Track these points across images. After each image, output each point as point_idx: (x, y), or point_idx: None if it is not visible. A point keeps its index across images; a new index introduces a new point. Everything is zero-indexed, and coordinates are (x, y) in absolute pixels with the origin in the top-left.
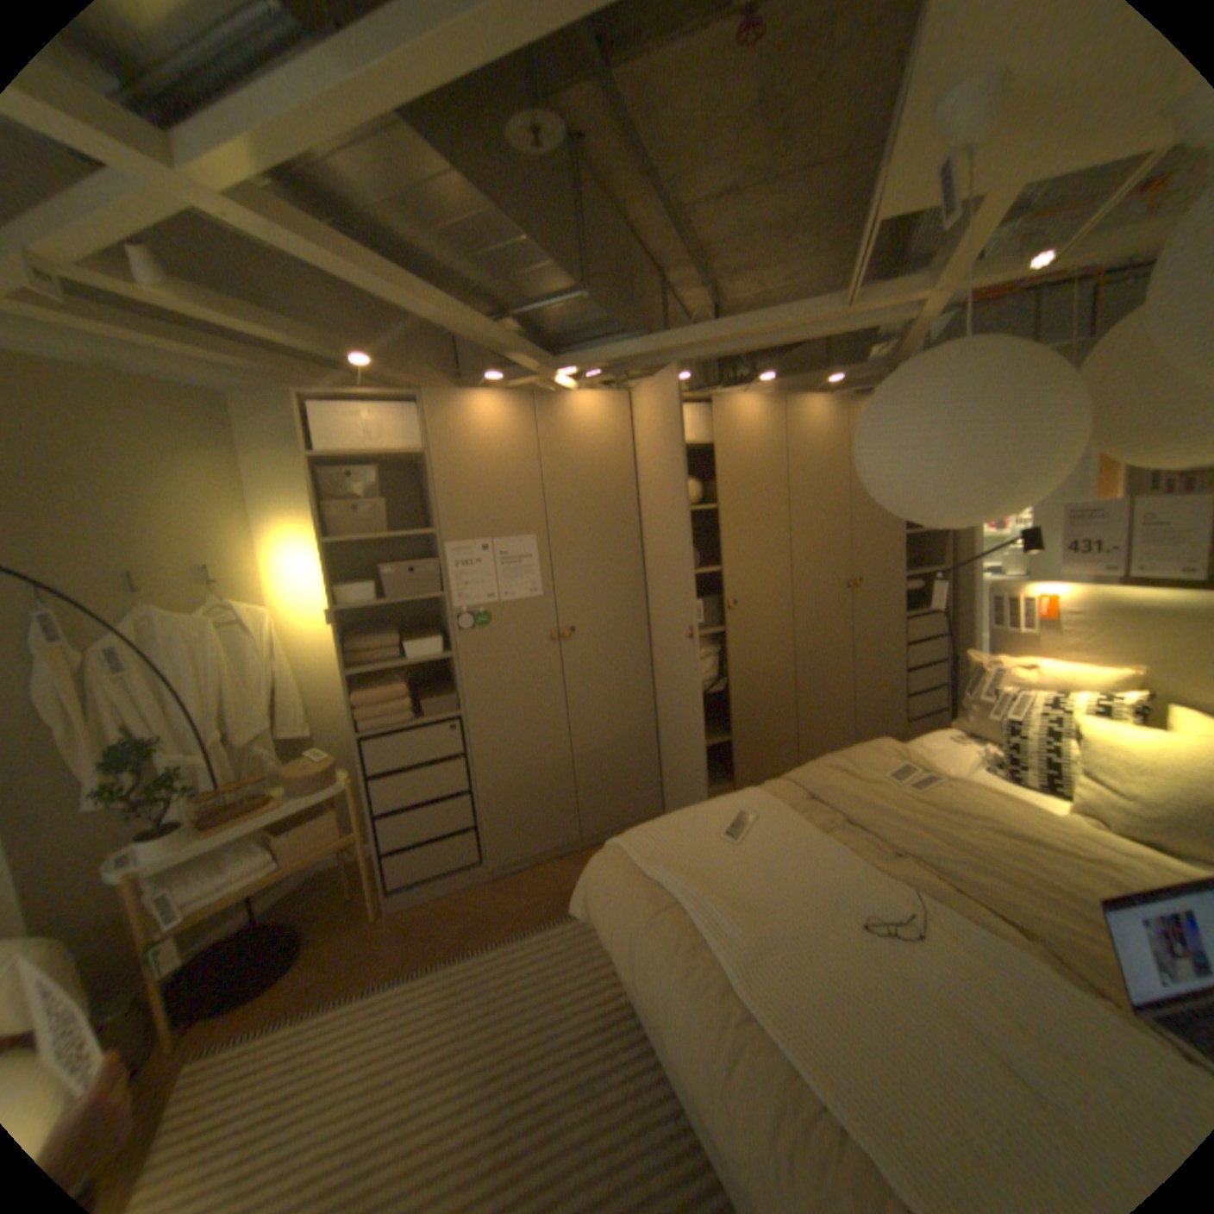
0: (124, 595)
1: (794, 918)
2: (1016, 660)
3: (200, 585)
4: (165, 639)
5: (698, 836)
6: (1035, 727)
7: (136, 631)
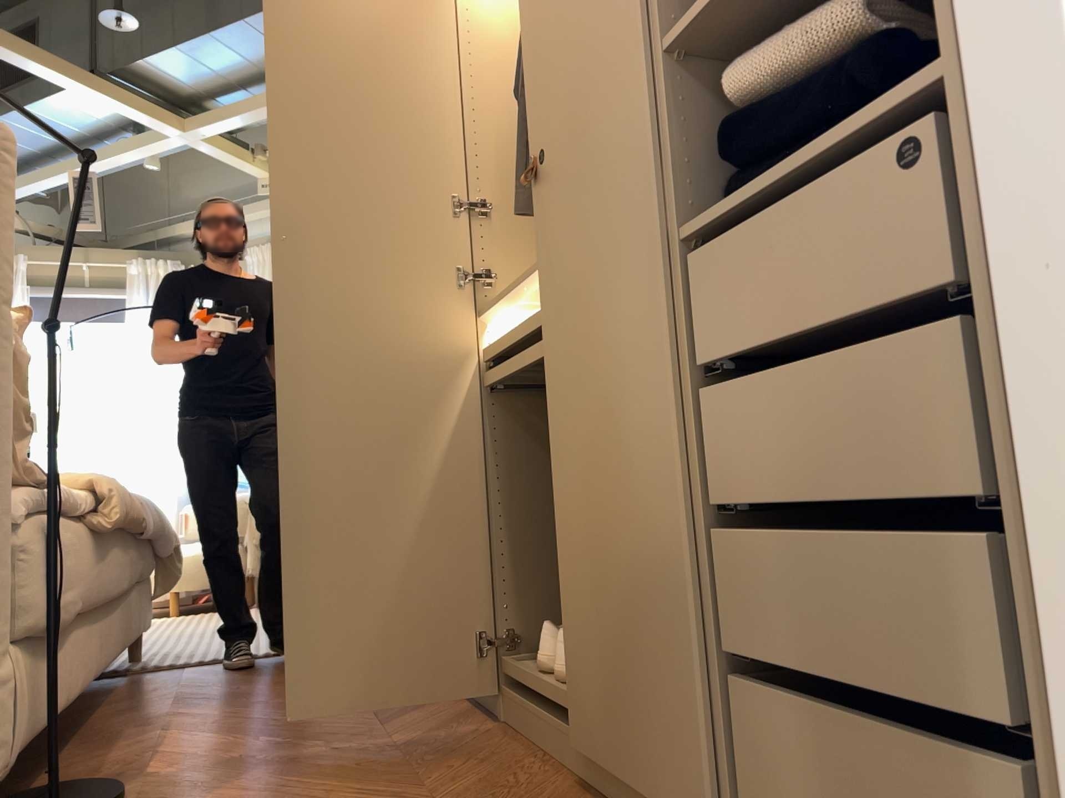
0: None
1: None
2: None
3: None
4: None
5: None
6: None
7: None
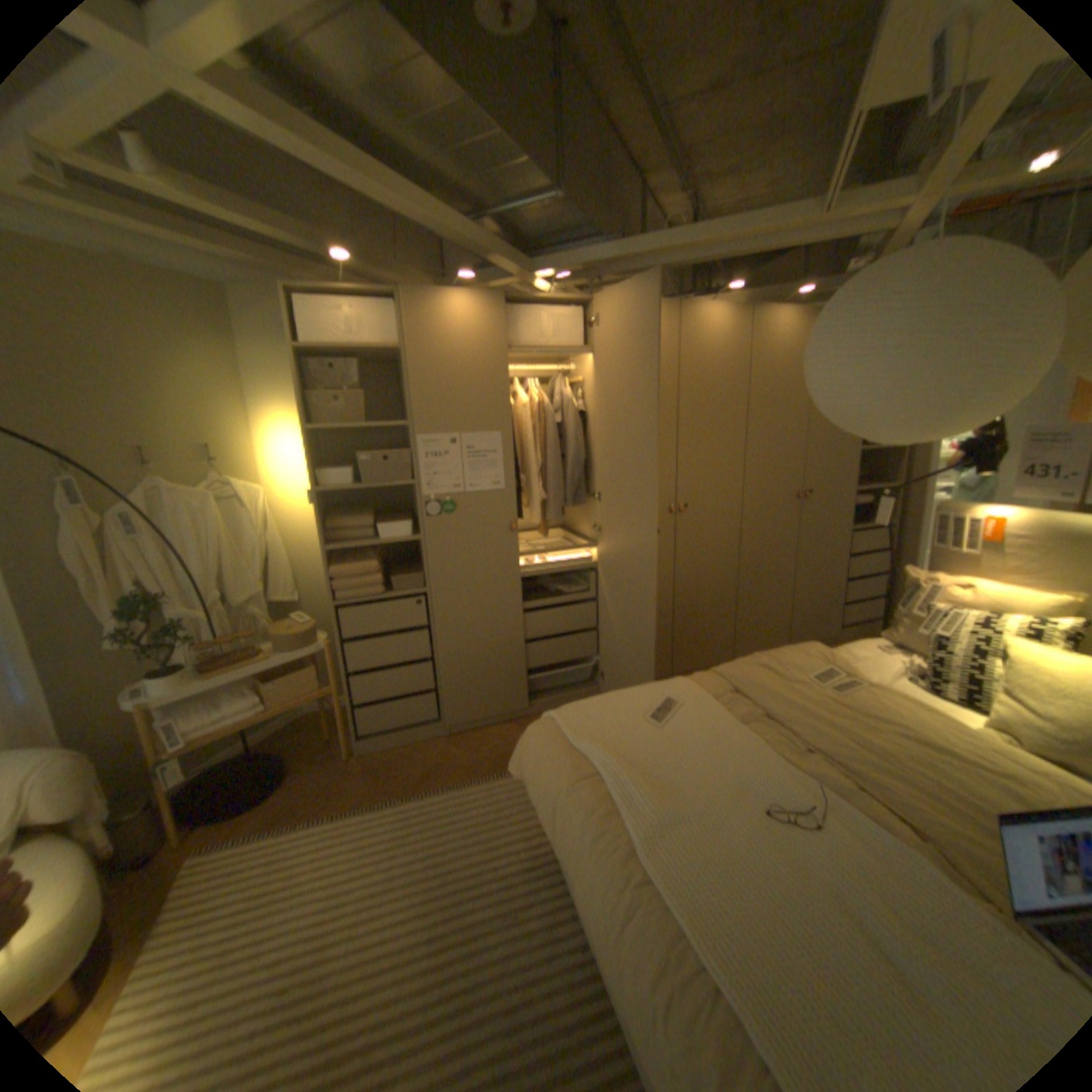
0: (136, 467)
1: (702, 799)
2: (953, 579)
3: (202, 462)
4: (172, 508)
5: (626, 717)
6: (962, 644)
7: (147, 500)
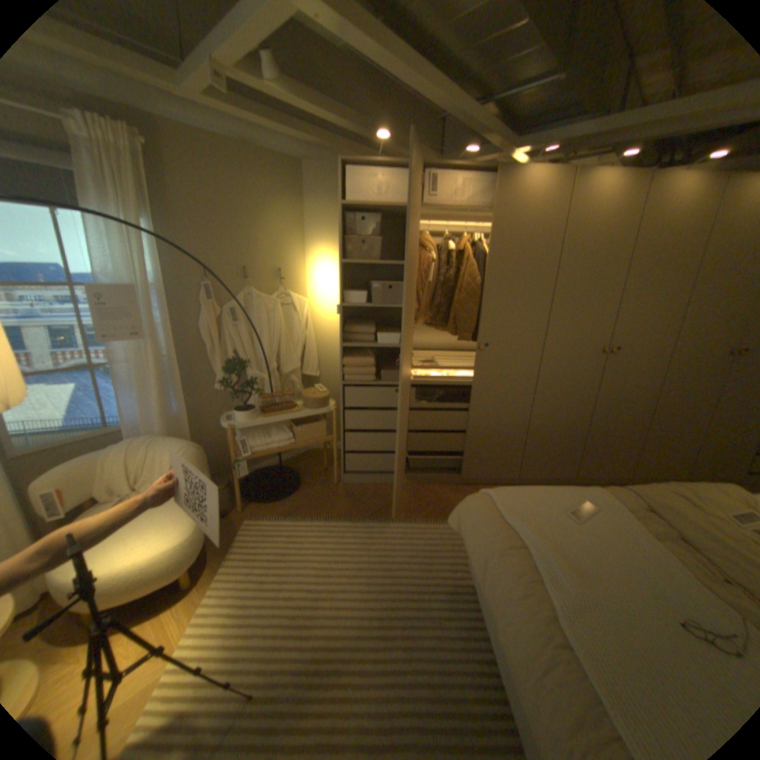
0: (241, 279)
1: (617, 593)
2: None
3: (276, 279)
4: (257, 307)
5: (549, 508)
6: None
7: (244, 300)
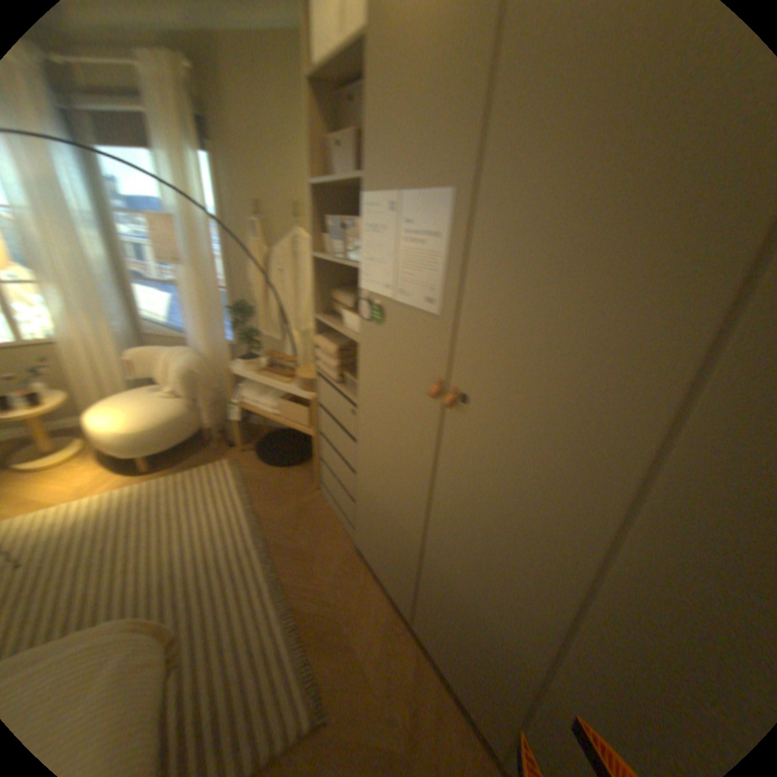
0: (292, 218)
1: None
2: None
3: None
4: (301, 253)
5: None
6: None
7: (292, 243)
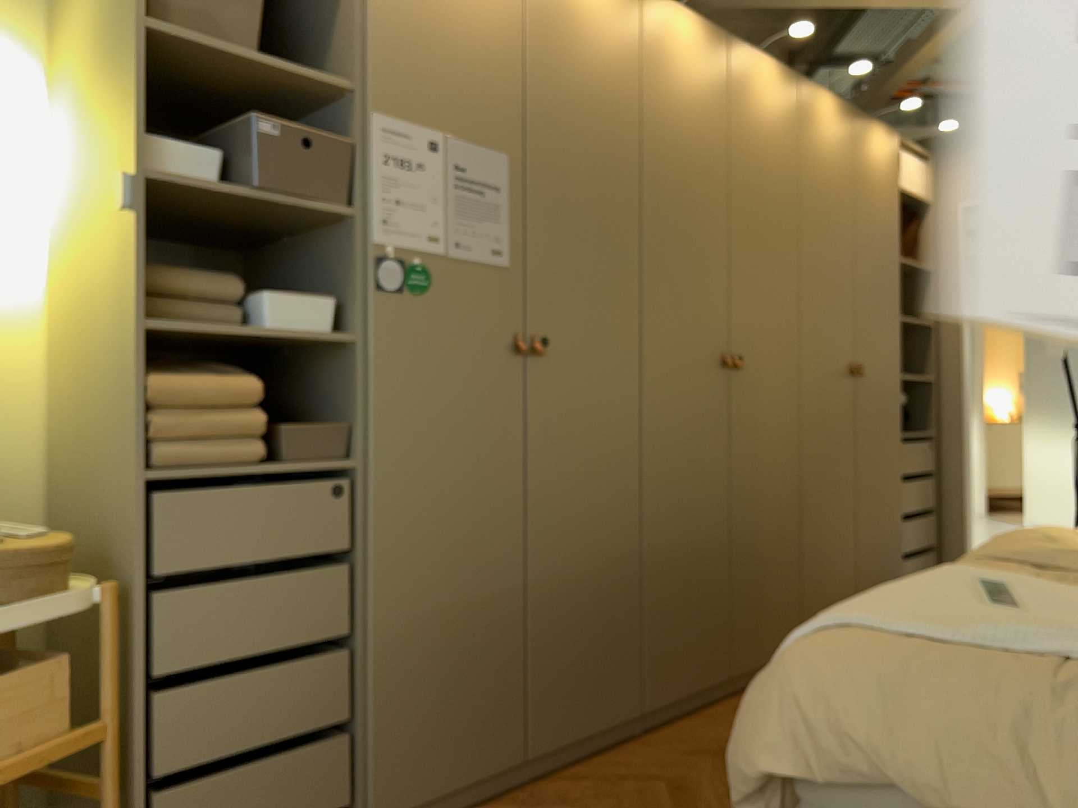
0: None
1: None
2: None
3: None
4: None
5: (962, 609)
6: None
7: None
